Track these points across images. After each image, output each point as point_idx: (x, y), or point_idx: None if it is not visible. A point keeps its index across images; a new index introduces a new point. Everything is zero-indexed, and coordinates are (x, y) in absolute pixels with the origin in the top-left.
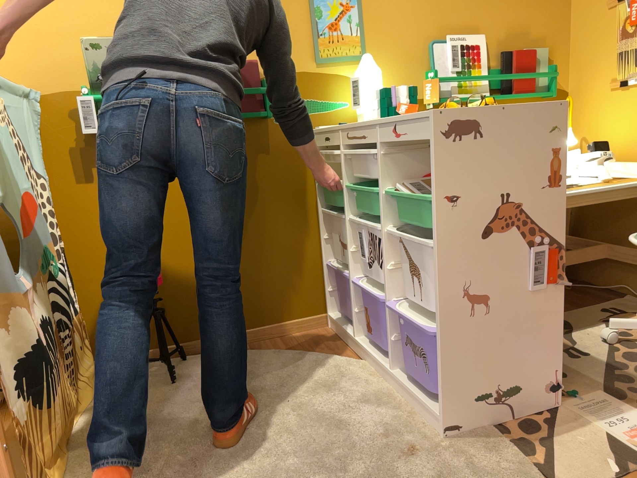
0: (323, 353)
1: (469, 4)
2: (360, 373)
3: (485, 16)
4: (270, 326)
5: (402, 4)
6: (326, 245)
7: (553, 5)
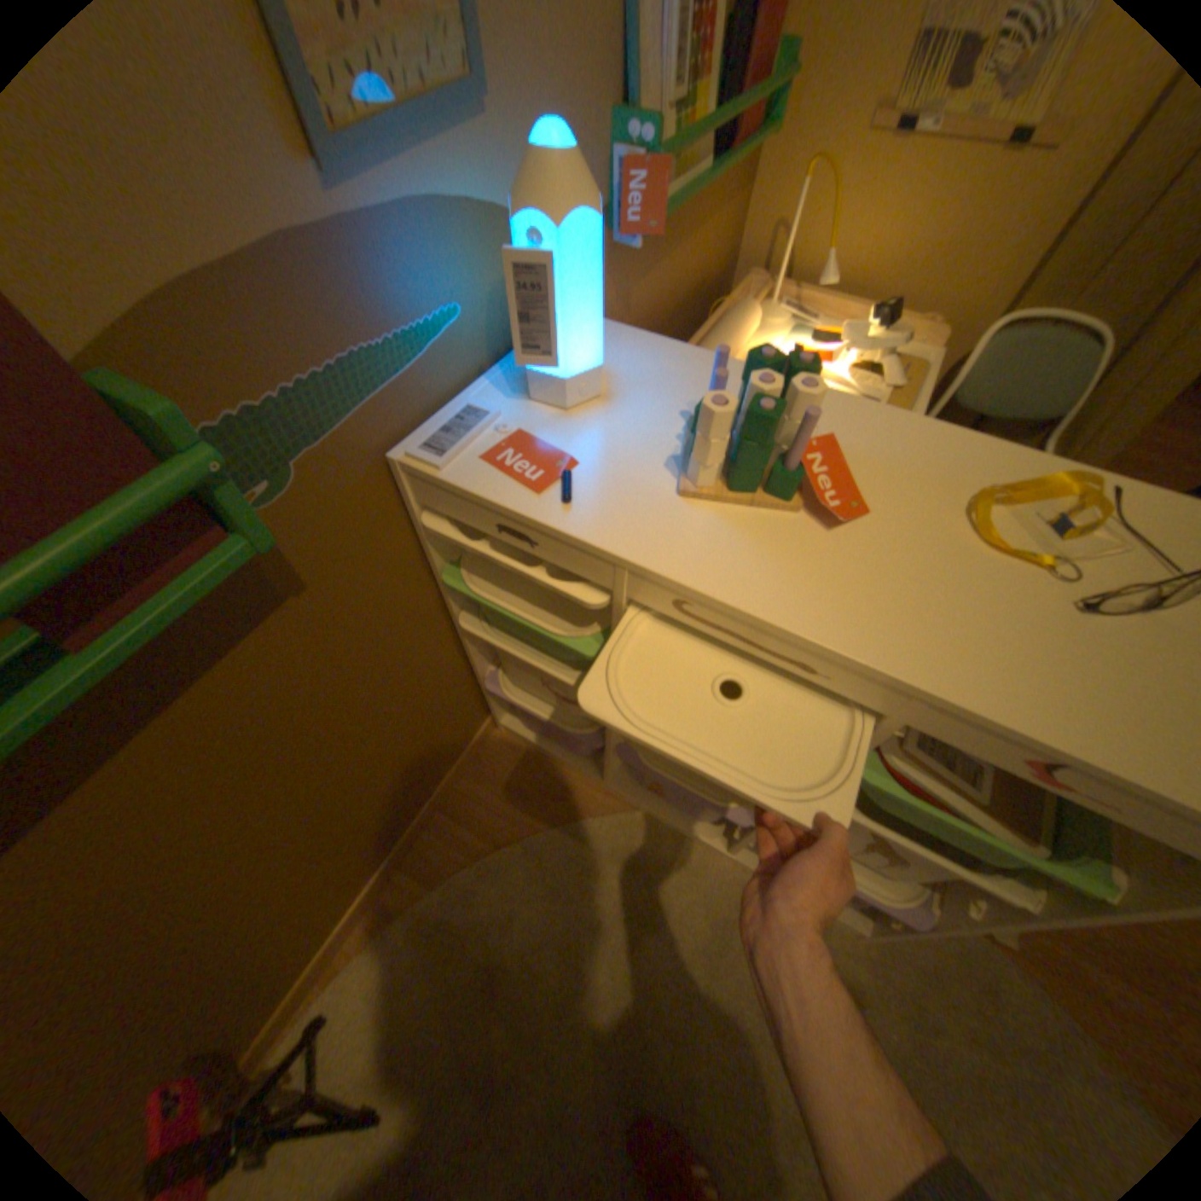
0: (554, 817)
1: None
2: (660, 850)
3: None
4: (420, 815)
5: None
6: (481, 654)
7: None
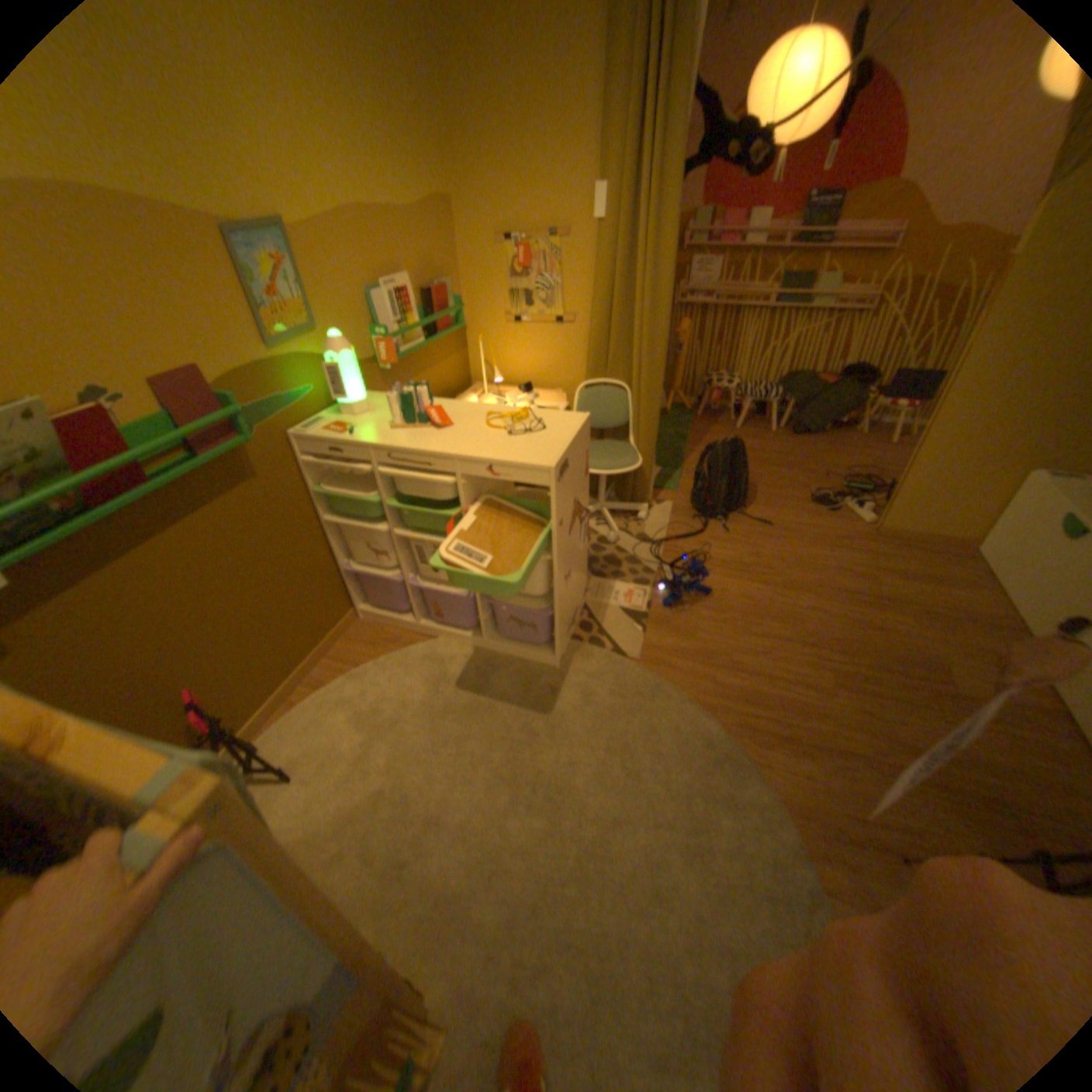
0: (391, 651)
1: (386, 237)
2: (450, 652)
3: (400, 249)
4: (311, 656)
5: (331, 246)
6: (338, 550)
7: (444, 228)
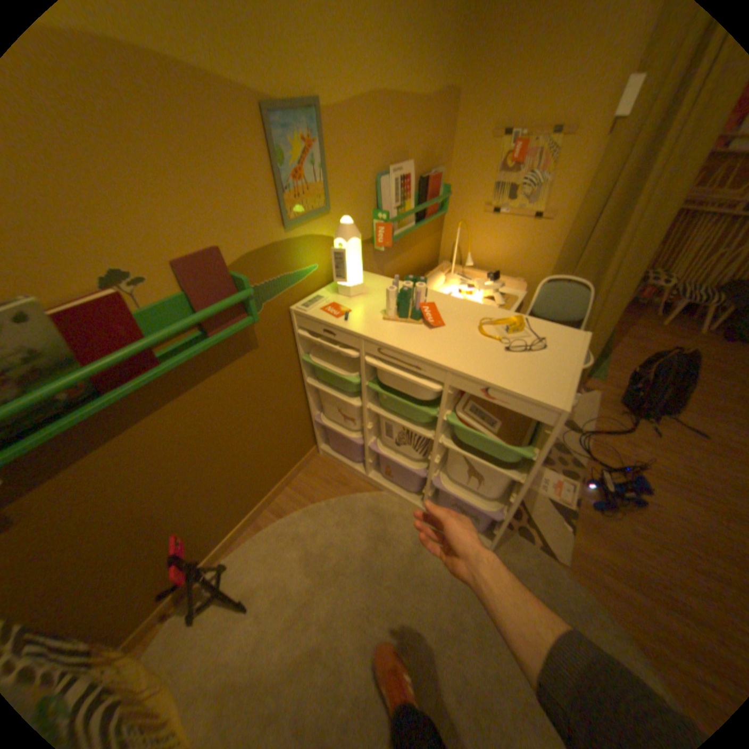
0: (341, 492)
1: (404, 125)
2: (391, 508)
3: (412, 137)
4: (279, 484)
5: (357, 130)
6: (314, 403)
7: (450, 119)
